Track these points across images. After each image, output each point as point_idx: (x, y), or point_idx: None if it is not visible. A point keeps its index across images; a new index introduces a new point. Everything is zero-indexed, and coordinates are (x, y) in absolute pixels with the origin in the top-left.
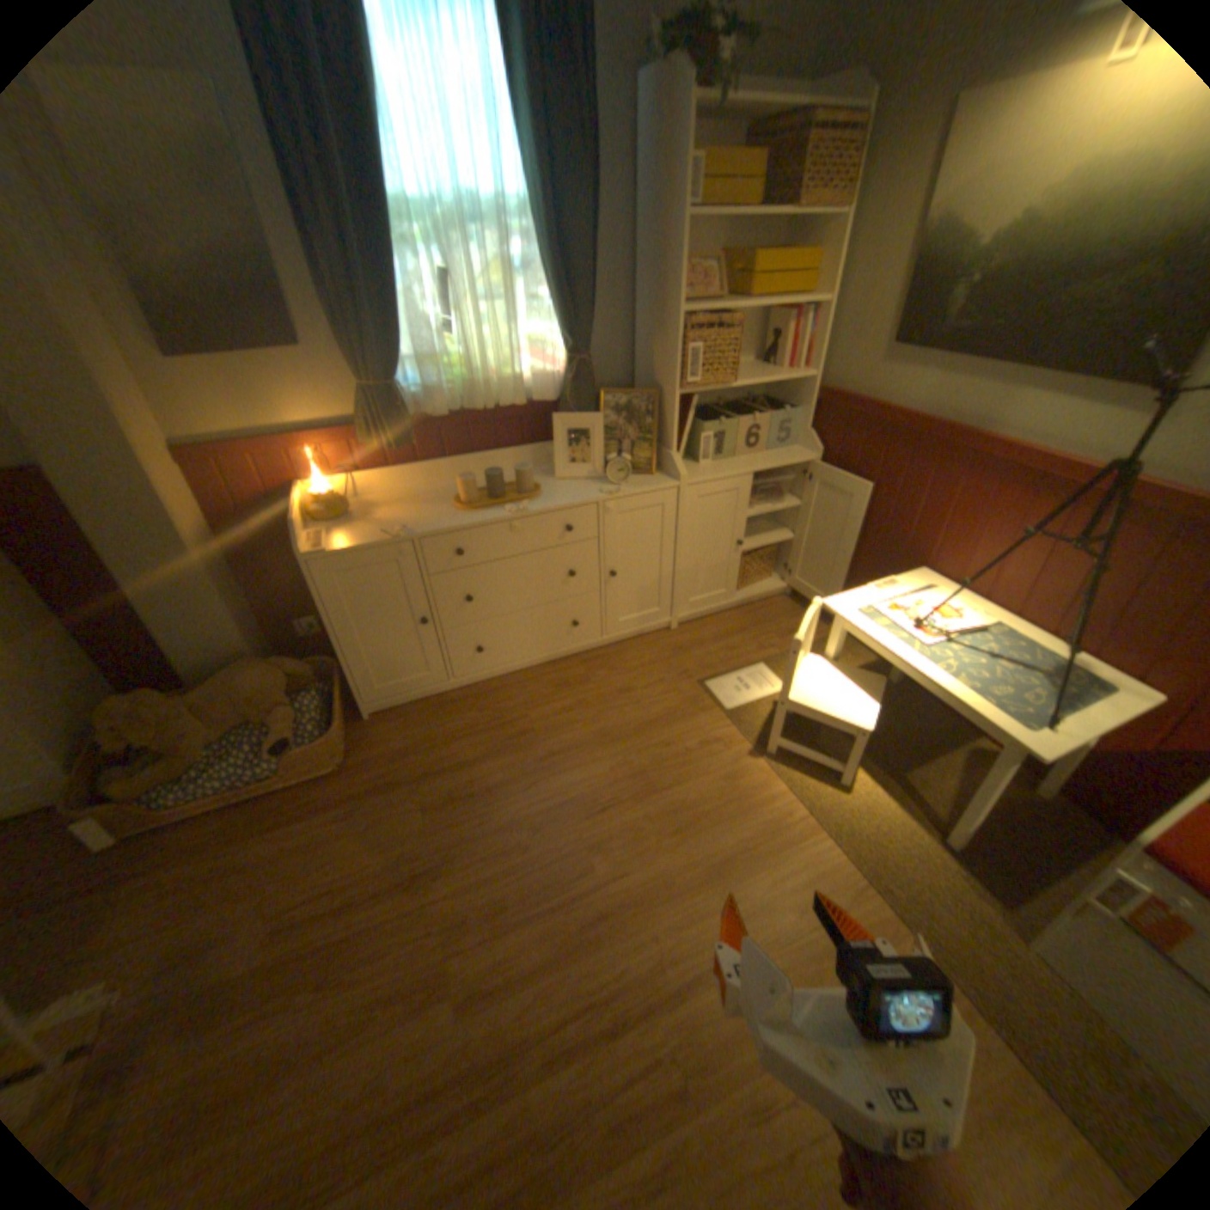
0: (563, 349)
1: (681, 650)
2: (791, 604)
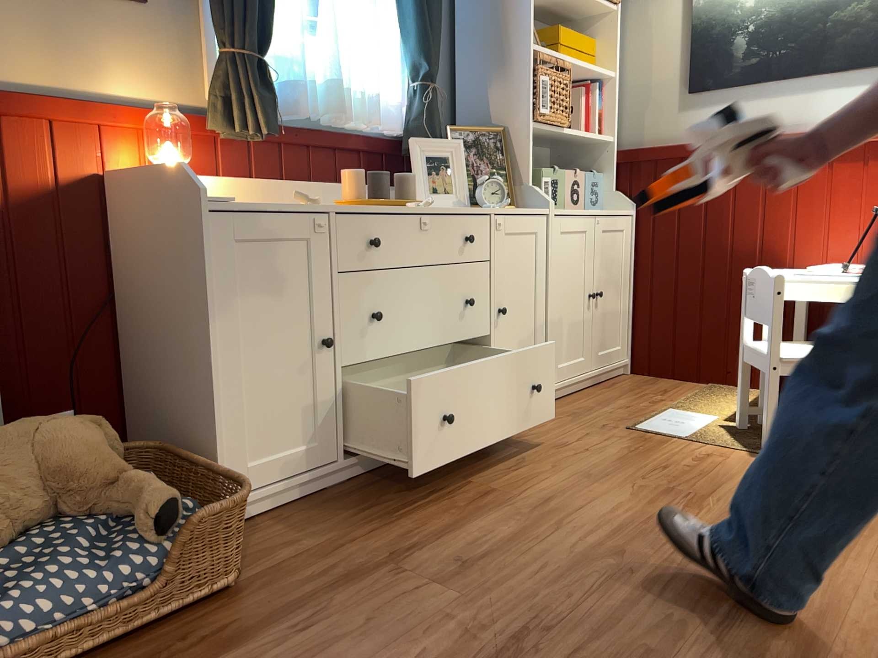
0: (412, 79)
1: (578, 414)
2: (638, 377)
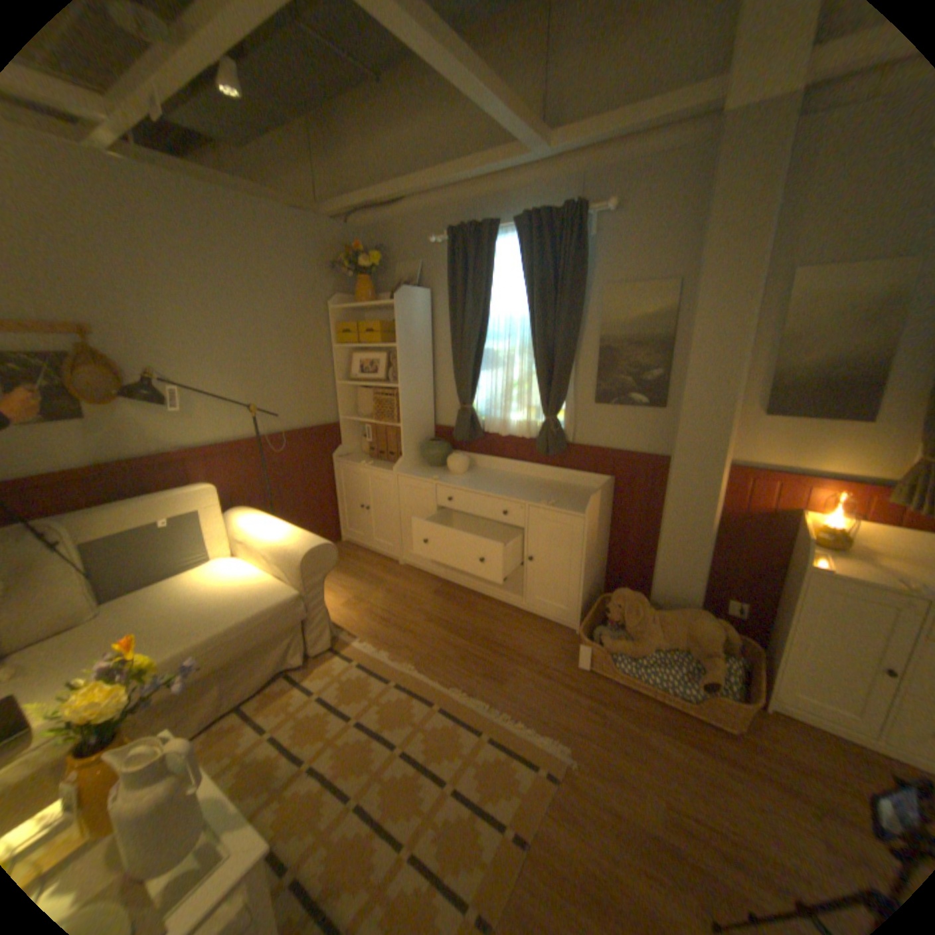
0: None
1: None
2: None
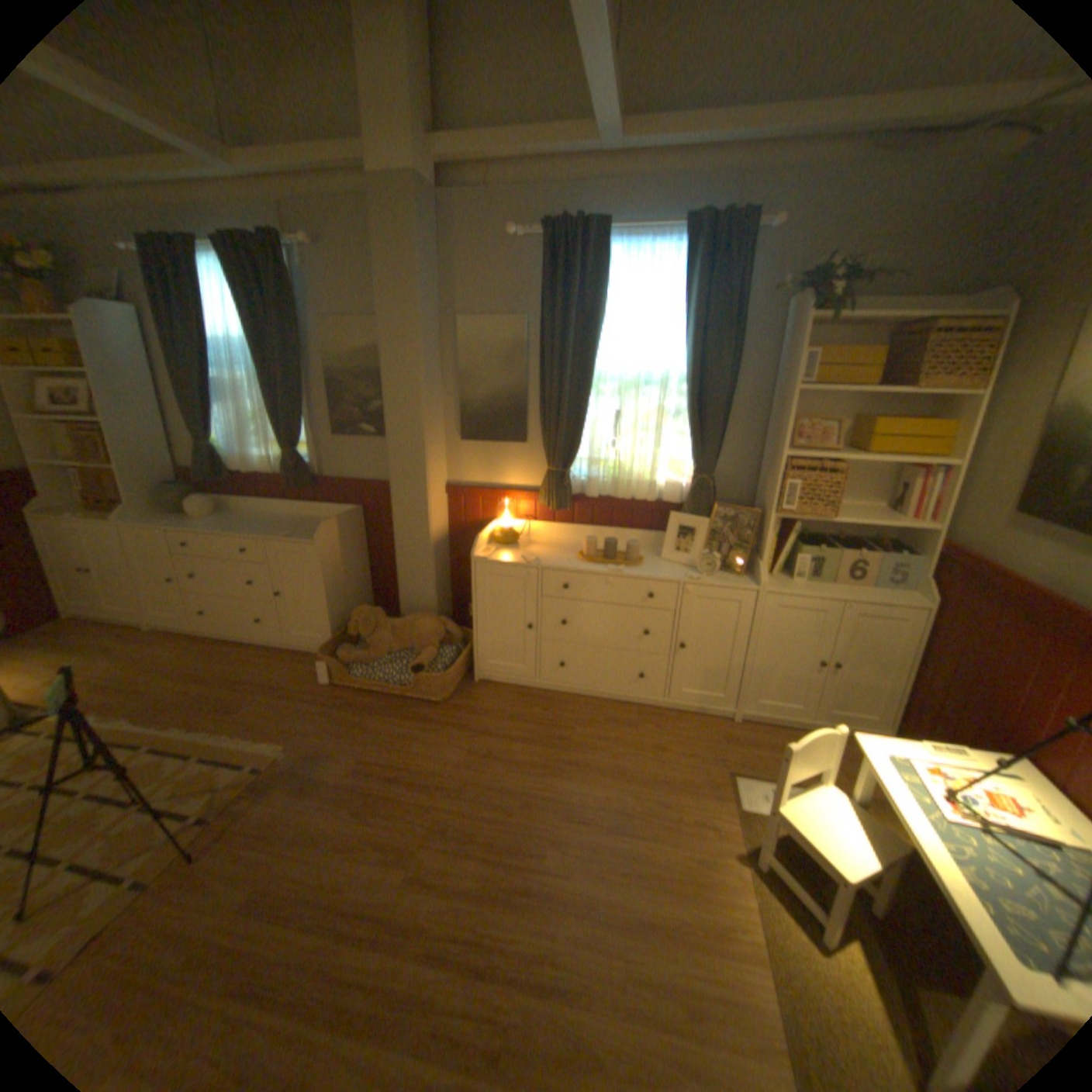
0: (693, 469)
1: (735, 743)
2: None
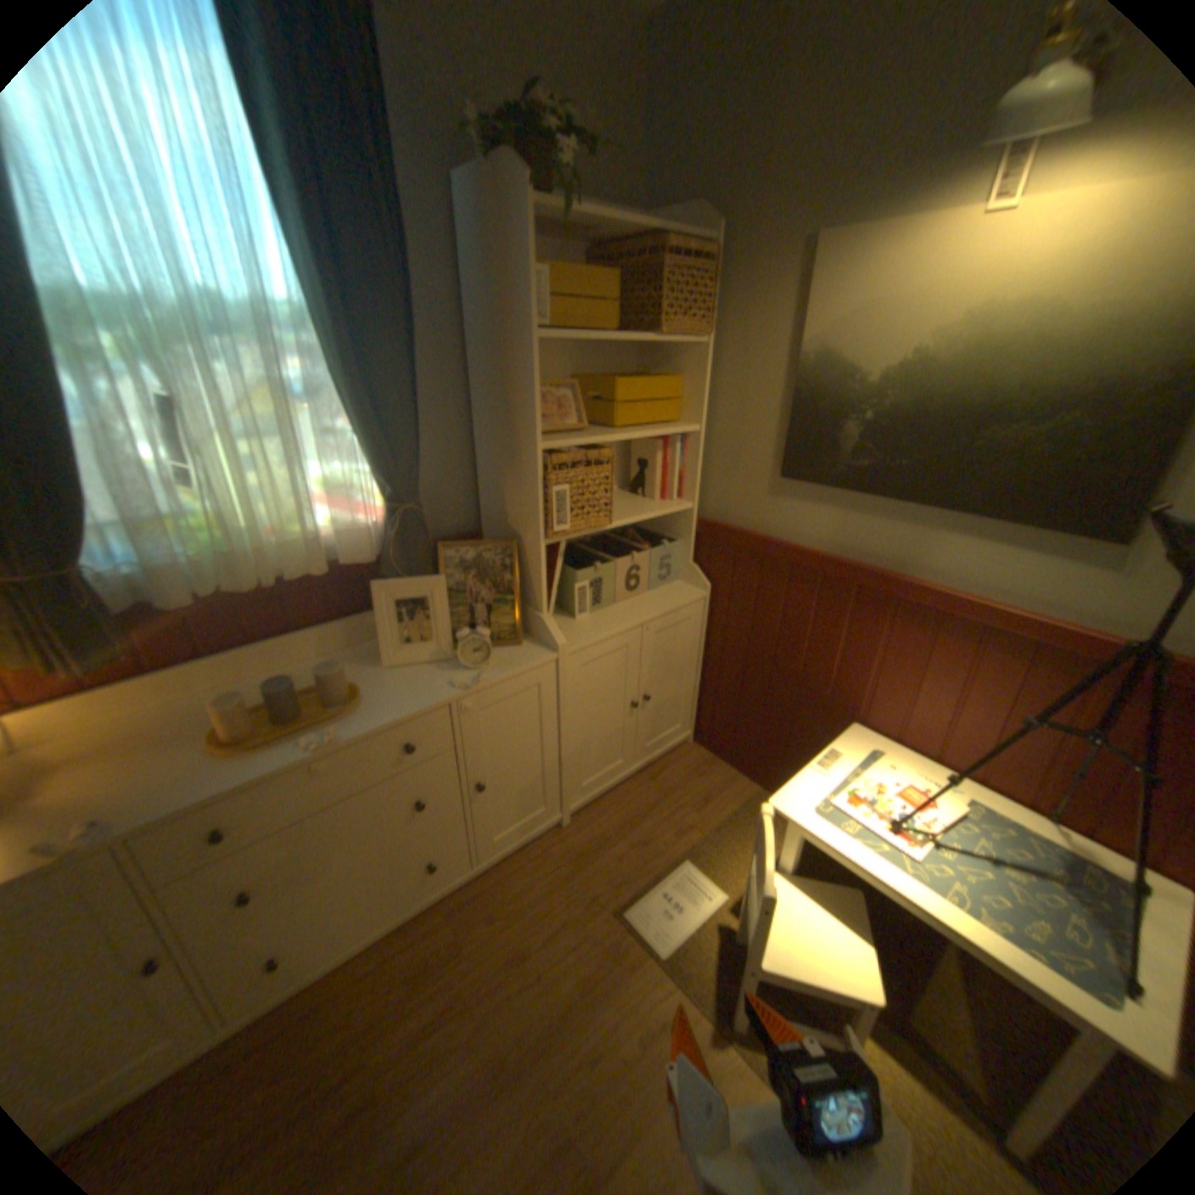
0: (383, 494)
1: (583, 858)
2: (696, 755)
